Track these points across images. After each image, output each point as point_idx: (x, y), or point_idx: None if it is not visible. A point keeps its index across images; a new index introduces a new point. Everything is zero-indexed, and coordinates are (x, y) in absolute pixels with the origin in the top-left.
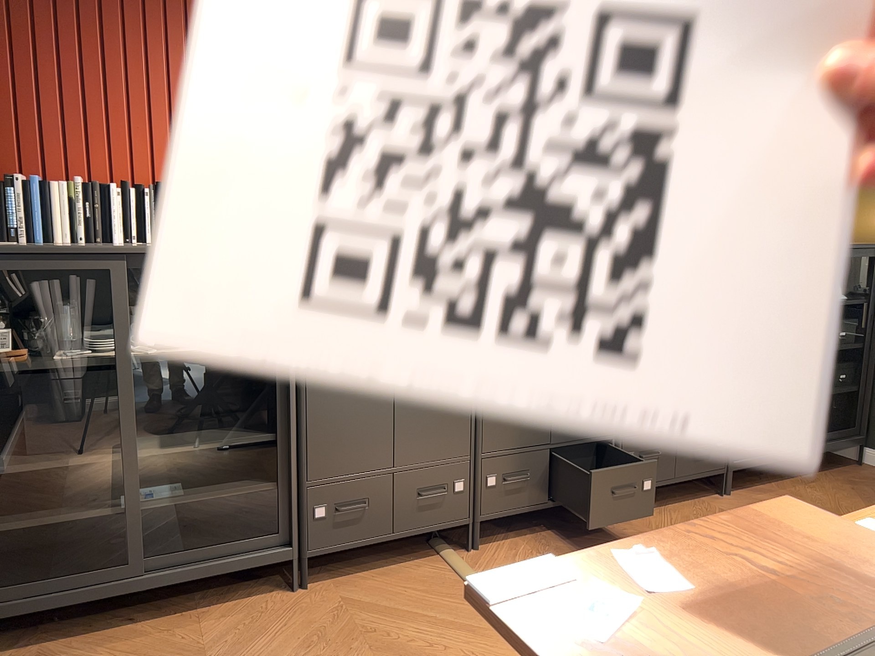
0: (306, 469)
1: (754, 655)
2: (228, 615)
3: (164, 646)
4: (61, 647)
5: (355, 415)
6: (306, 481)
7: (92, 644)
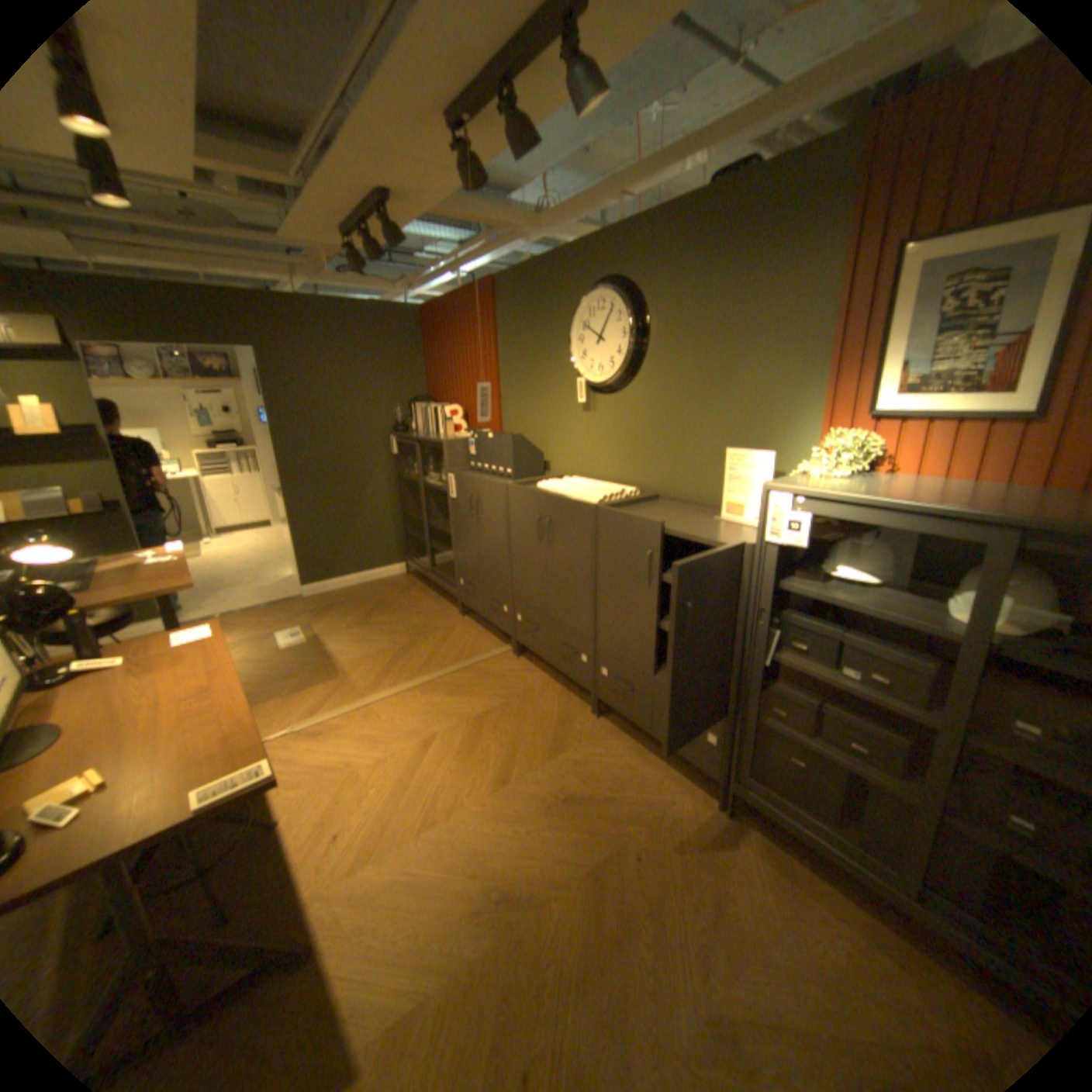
0: (457, 557)
1: (114, 571)
2: (441, 606)
3: (419, 601)
4: (419, 586)
5: (468, 538)
6: (458, 563)
7: (420, 590)
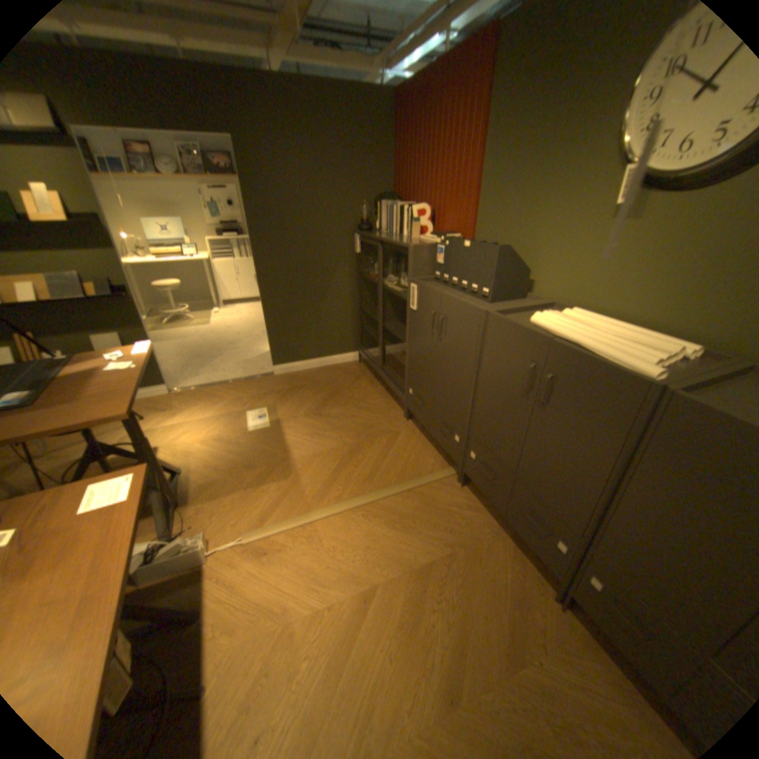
0: (408, 367)
1: (73, 376)
2: (386, 404)
3: (367, 394)
4: (368, 377)
5: (423, 353)
6: (408, 373)
7: (369, 381)
